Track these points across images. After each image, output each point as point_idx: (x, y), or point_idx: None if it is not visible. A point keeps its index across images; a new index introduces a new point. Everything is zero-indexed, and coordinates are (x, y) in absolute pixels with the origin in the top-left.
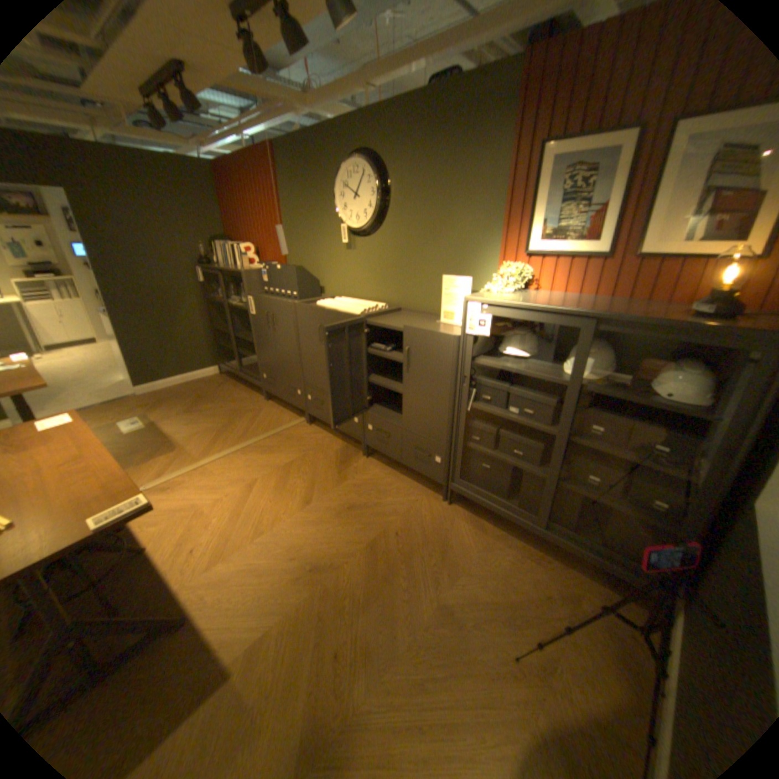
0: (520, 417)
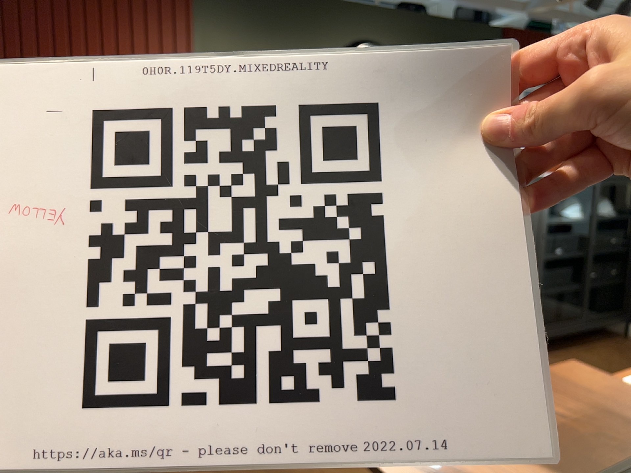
0: (564, 254)
